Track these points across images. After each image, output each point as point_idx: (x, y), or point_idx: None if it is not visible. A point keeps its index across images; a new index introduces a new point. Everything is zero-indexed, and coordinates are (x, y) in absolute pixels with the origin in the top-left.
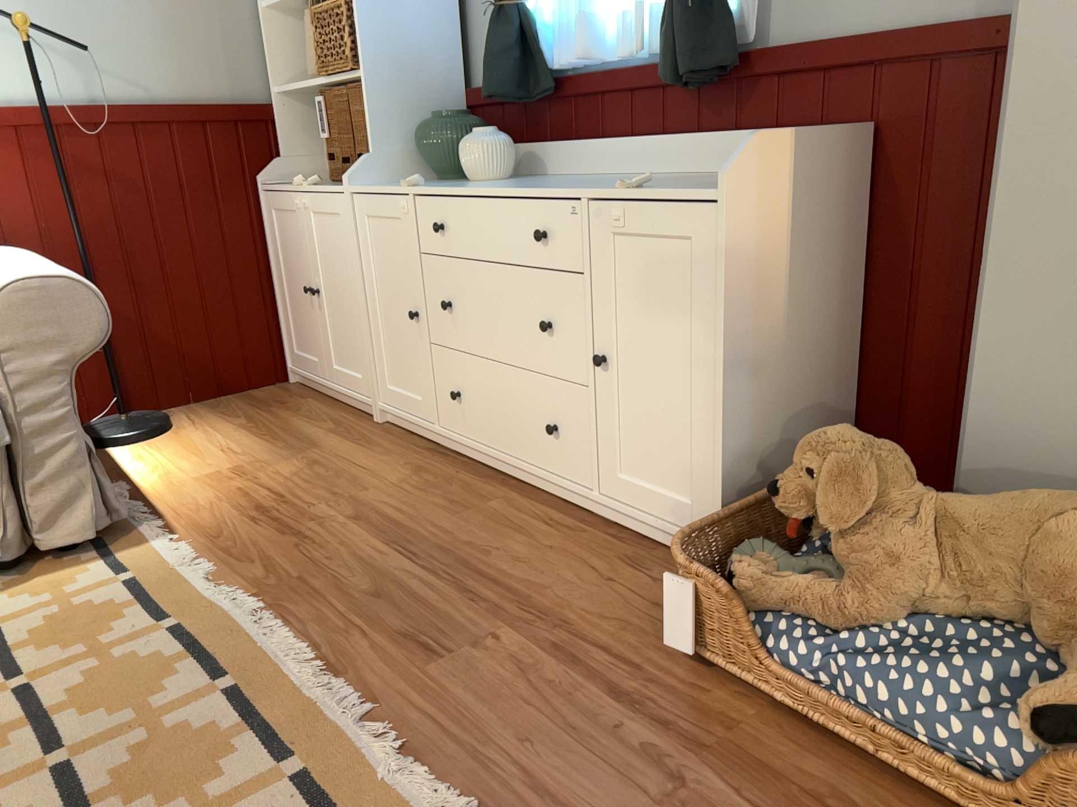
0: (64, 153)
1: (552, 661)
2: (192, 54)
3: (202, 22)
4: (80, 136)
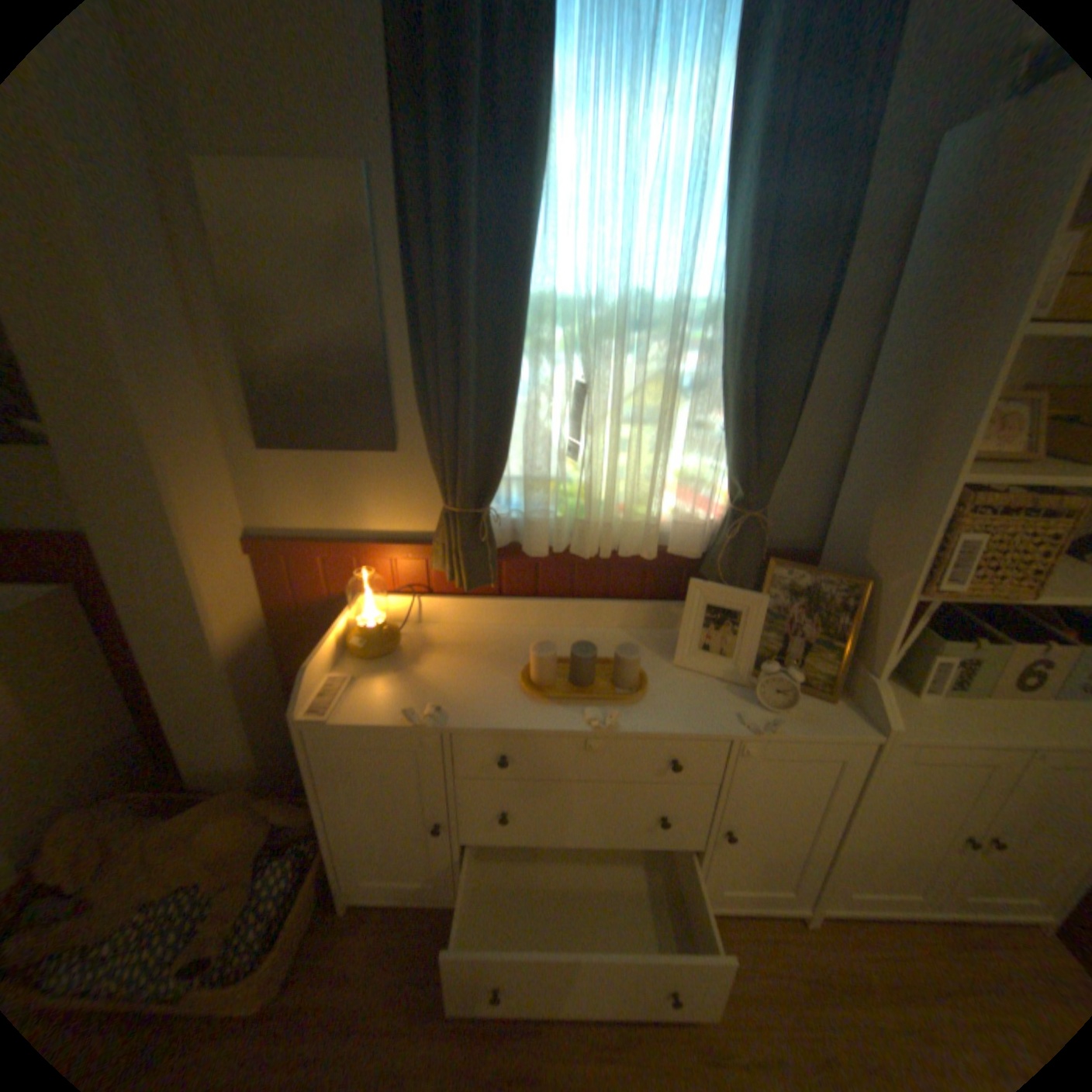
0: None
1: None
2: None
3: None
4: None
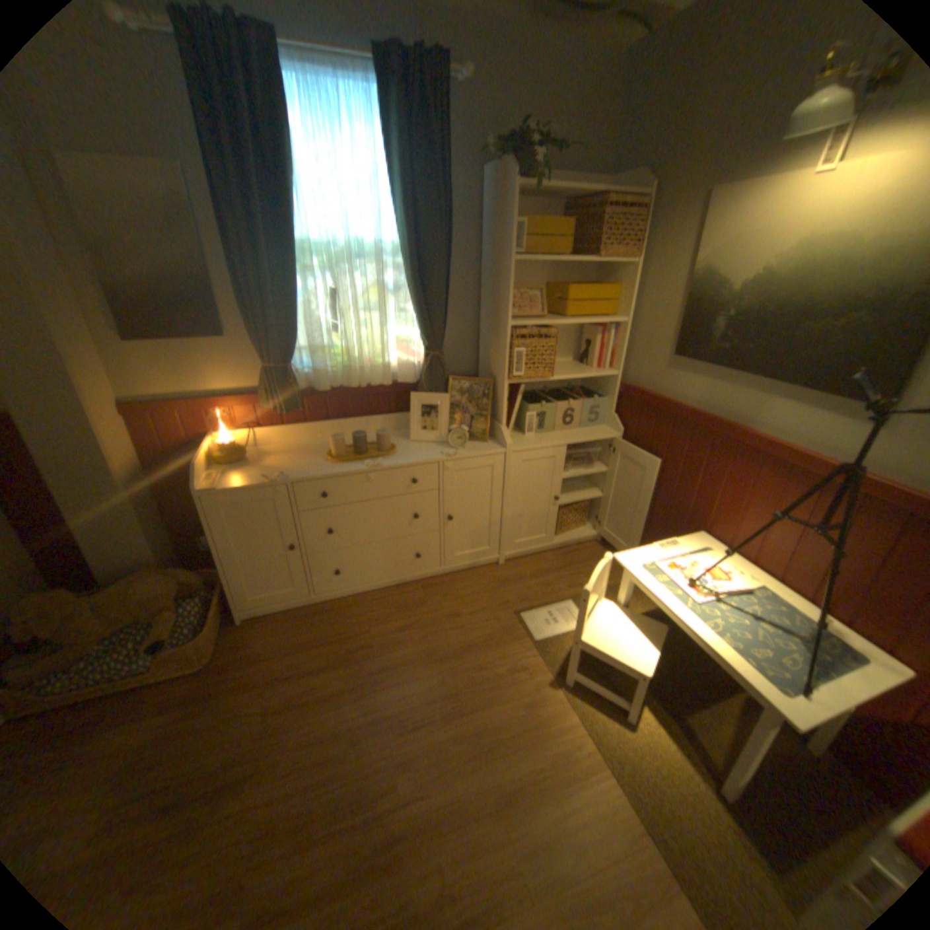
0: None
1: None
2: None
3: None
4: None
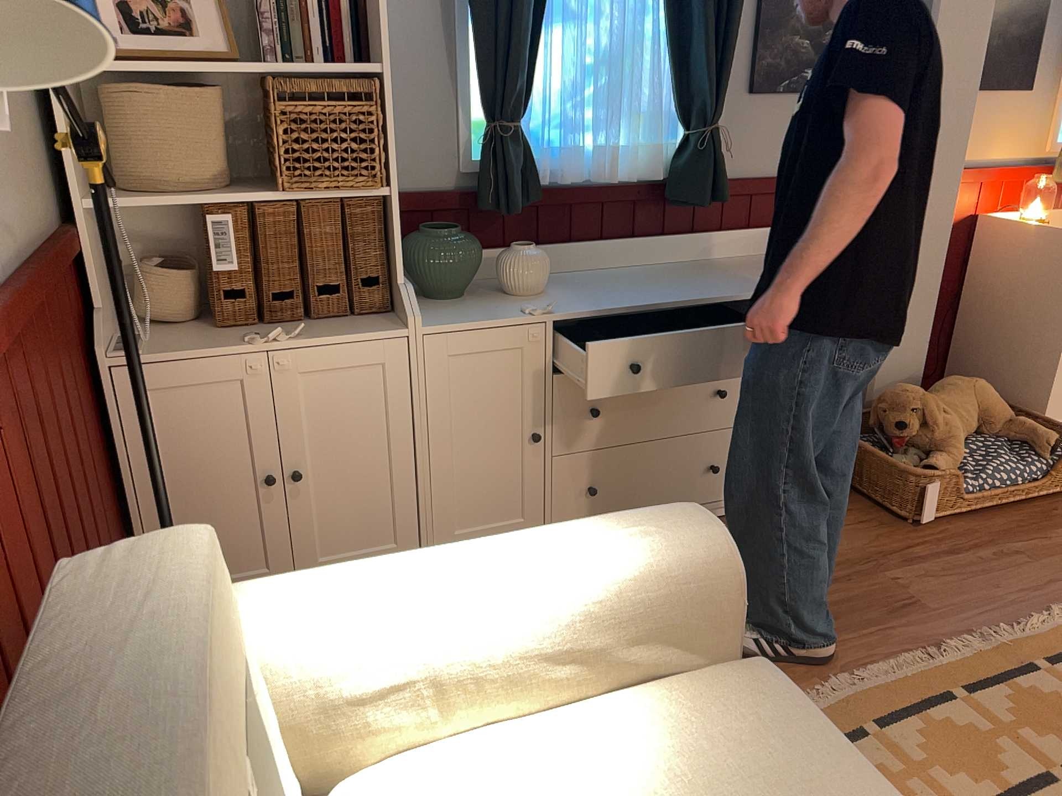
0: (5, 392)
1: (921, 565)
2: (16, 154)
3: (9, 95)
4: (7, 349)
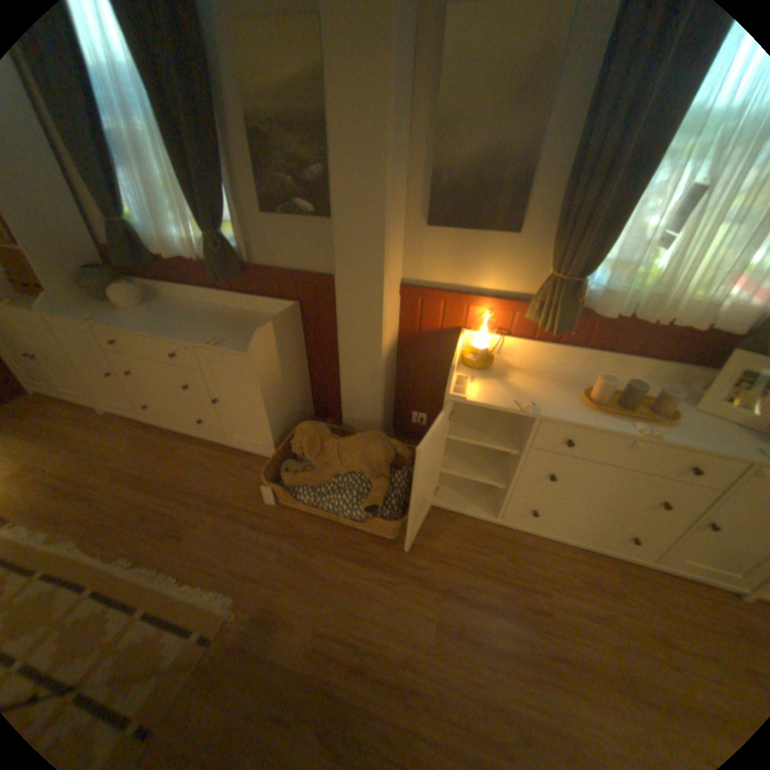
0: None
1: (227, 523)
2: None
3: None
4: None
